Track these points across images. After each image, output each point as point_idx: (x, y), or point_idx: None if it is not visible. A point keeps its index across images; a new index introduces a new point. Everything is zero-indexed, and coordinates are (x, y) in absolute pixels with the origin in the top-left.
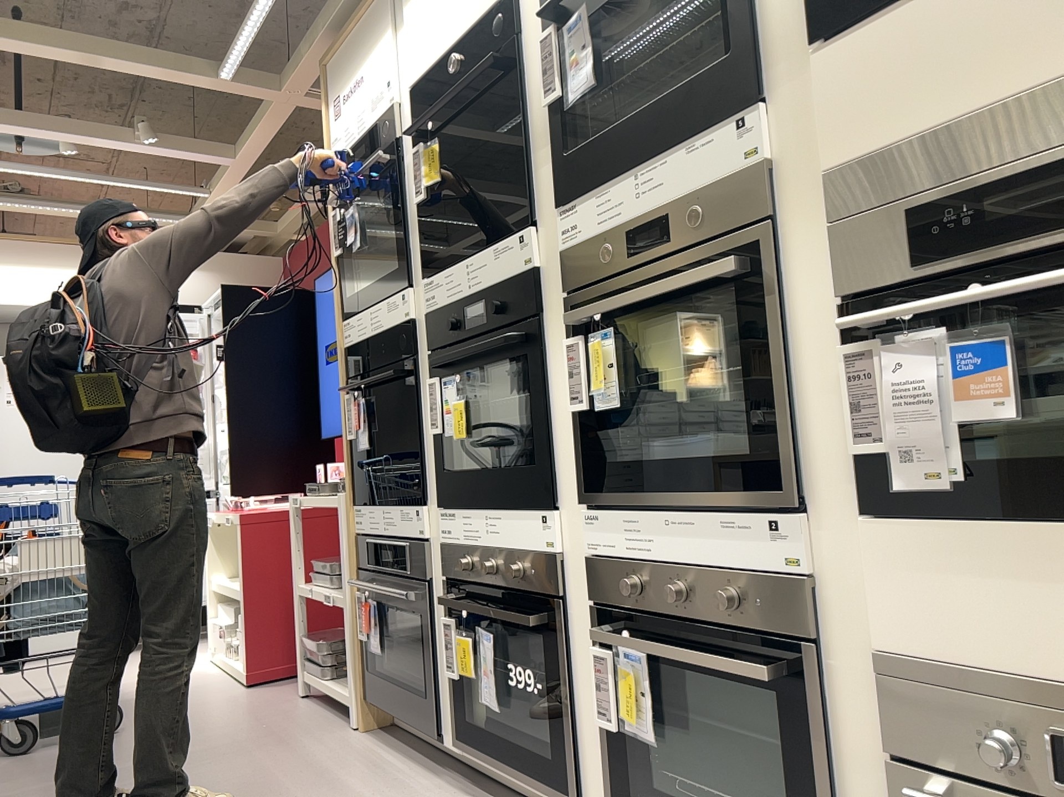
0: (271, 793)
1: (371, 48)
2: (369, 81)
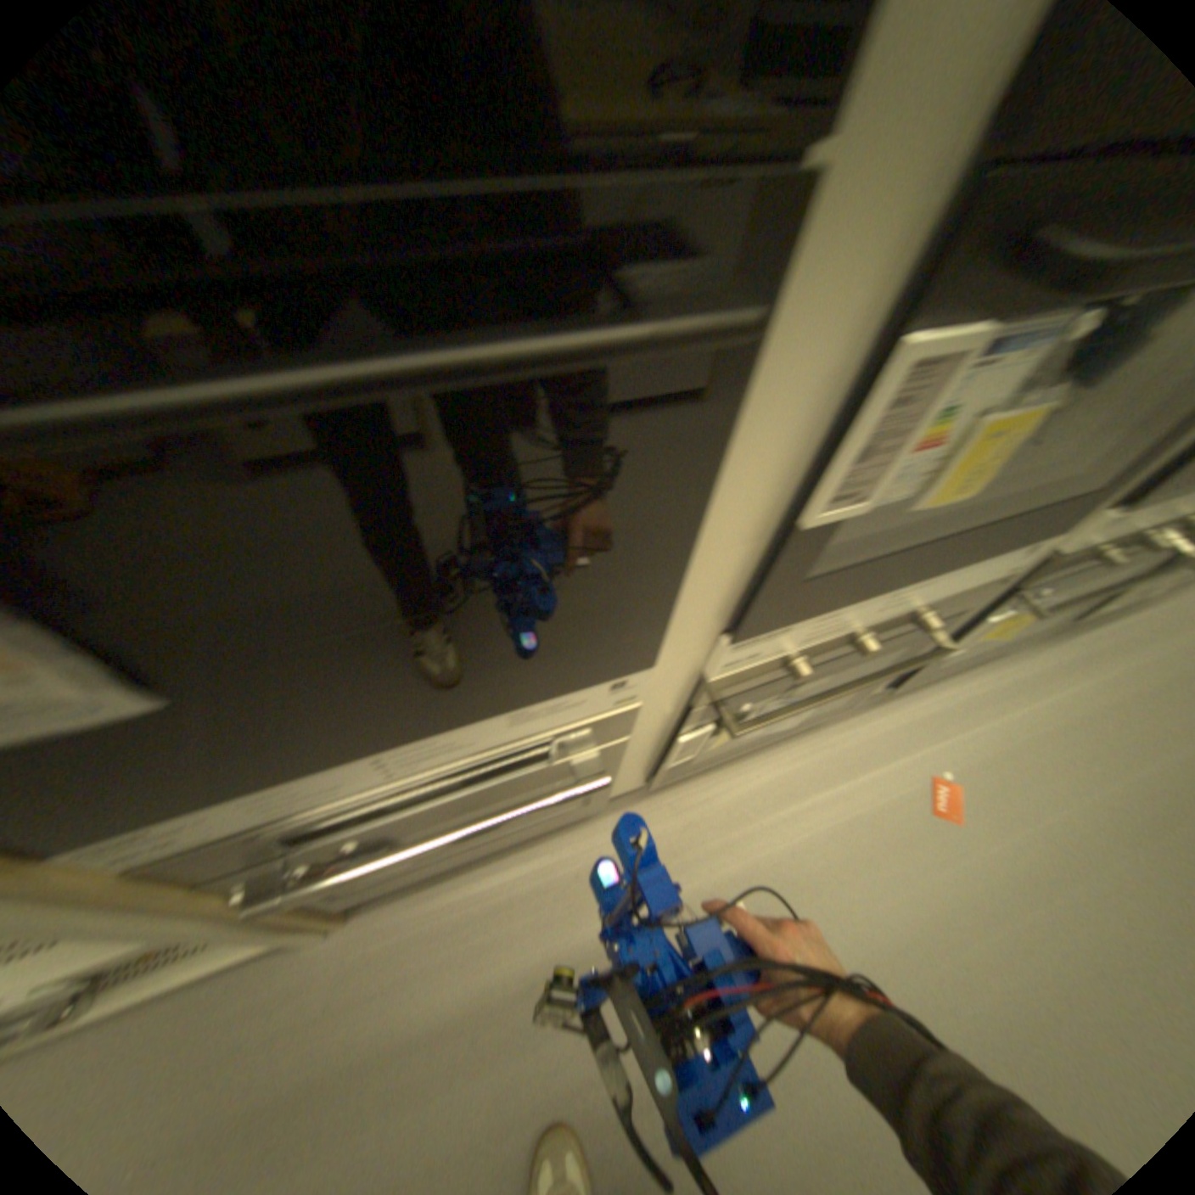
0: (541, 1094)
1: None
2: None
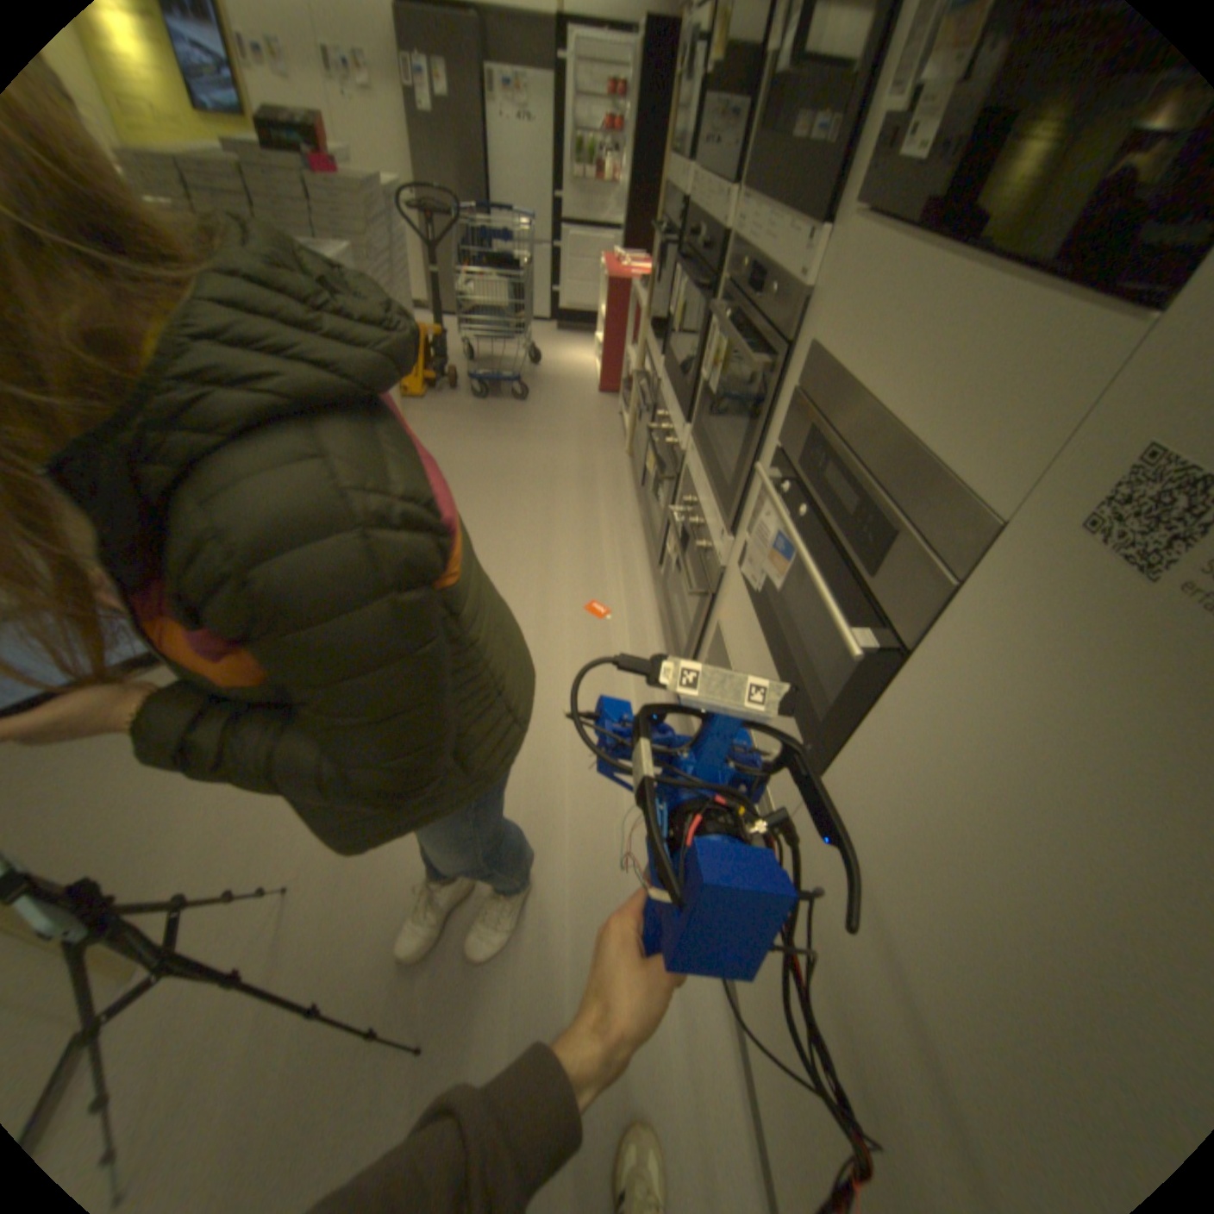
0: (563, 481)
1: None
2: None
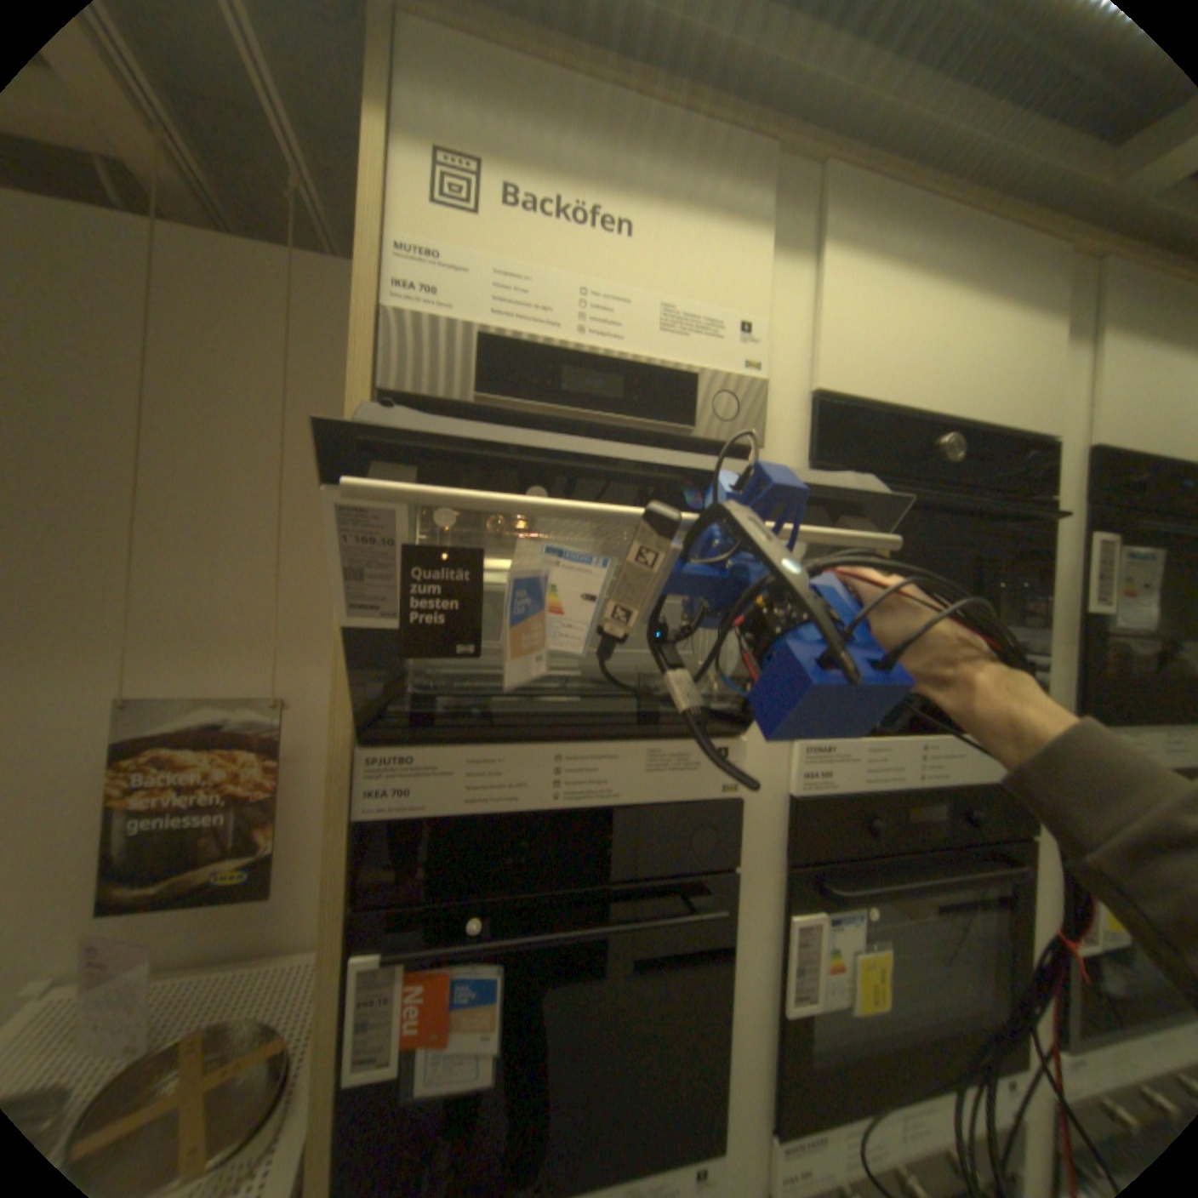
0: None
1: (691, 197)
2: (668, 255)
